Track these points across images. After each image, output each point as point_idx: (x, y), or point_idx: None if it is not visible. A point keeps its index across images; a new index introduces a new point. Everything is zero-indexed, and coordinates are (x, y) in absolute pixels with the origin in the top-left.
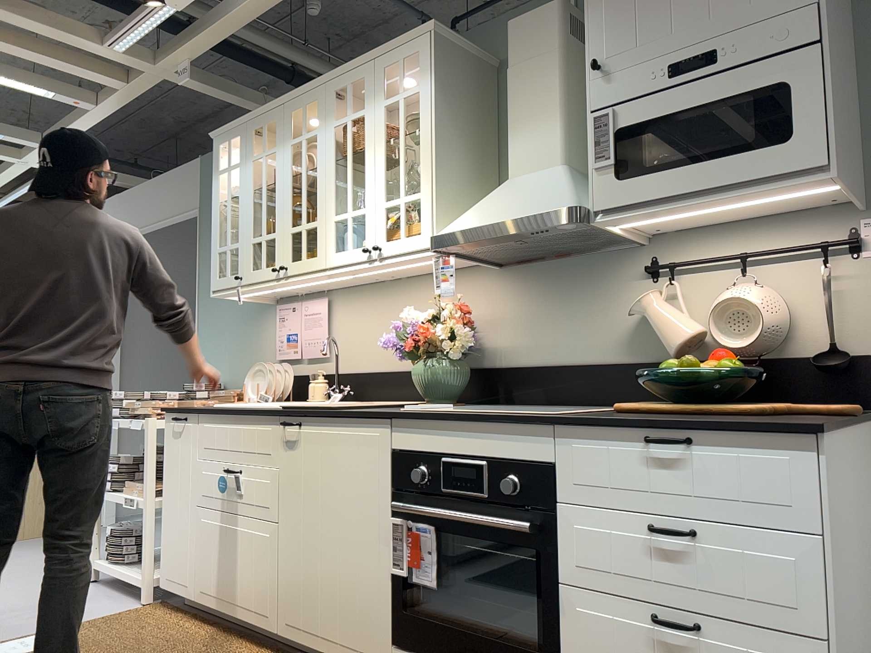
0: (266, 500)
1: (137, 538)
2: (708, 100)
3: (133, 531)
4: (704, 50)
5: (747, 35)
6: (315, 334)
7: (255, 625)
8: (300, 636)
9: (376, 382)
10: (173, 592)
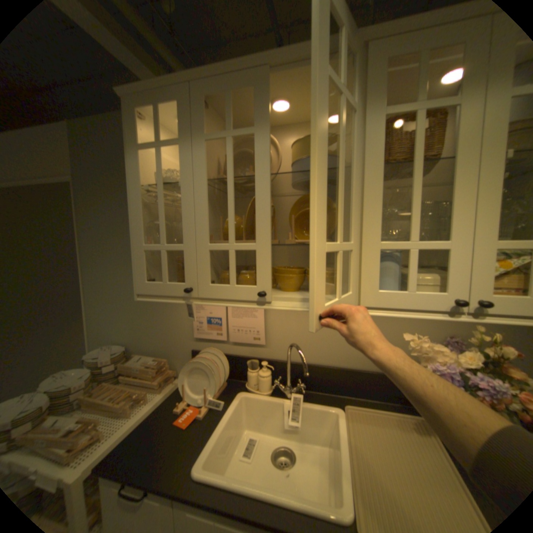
0: None
1: None
2: None
3: None
4: None
5: None
6: (250, 324)
7: None
8: None
9: (329, 376)
10: None
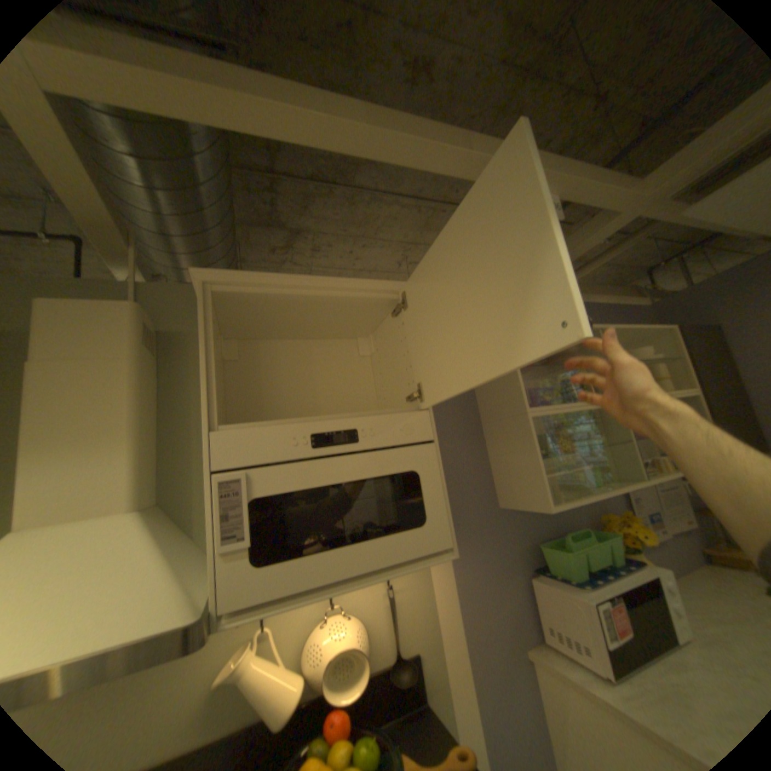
0: None
1: None
2: (356, 477)
3: None
4: (349, 425)
5: (385, 421)
6: None
7: None
8: None
9: None
10: None
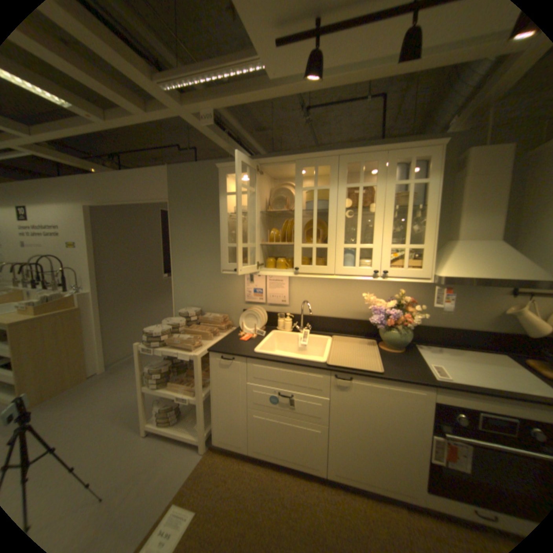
0: (318, 414)
1: (173, 410)
2: None
3: (172, 408)
4: None
5: None
6: (279, 292)
7: (307, 473)
8: (348, 482)
9: (325, 322)
10: (226, 450)
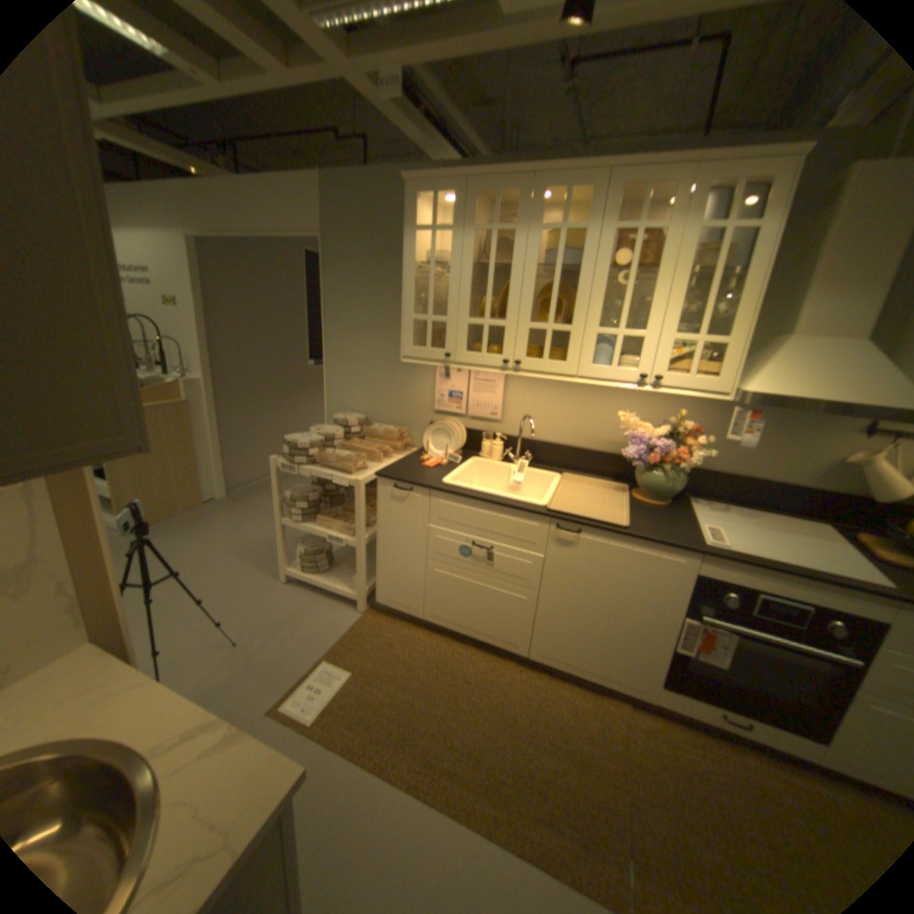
0: (527, 576)
1: (325, 554)
2: None
3: (324, 551)
4: None
5: None
6: (489, 400)
7: (502, 649)
8: (557, 665)
9: (555, 452)
10: (395, 610)
